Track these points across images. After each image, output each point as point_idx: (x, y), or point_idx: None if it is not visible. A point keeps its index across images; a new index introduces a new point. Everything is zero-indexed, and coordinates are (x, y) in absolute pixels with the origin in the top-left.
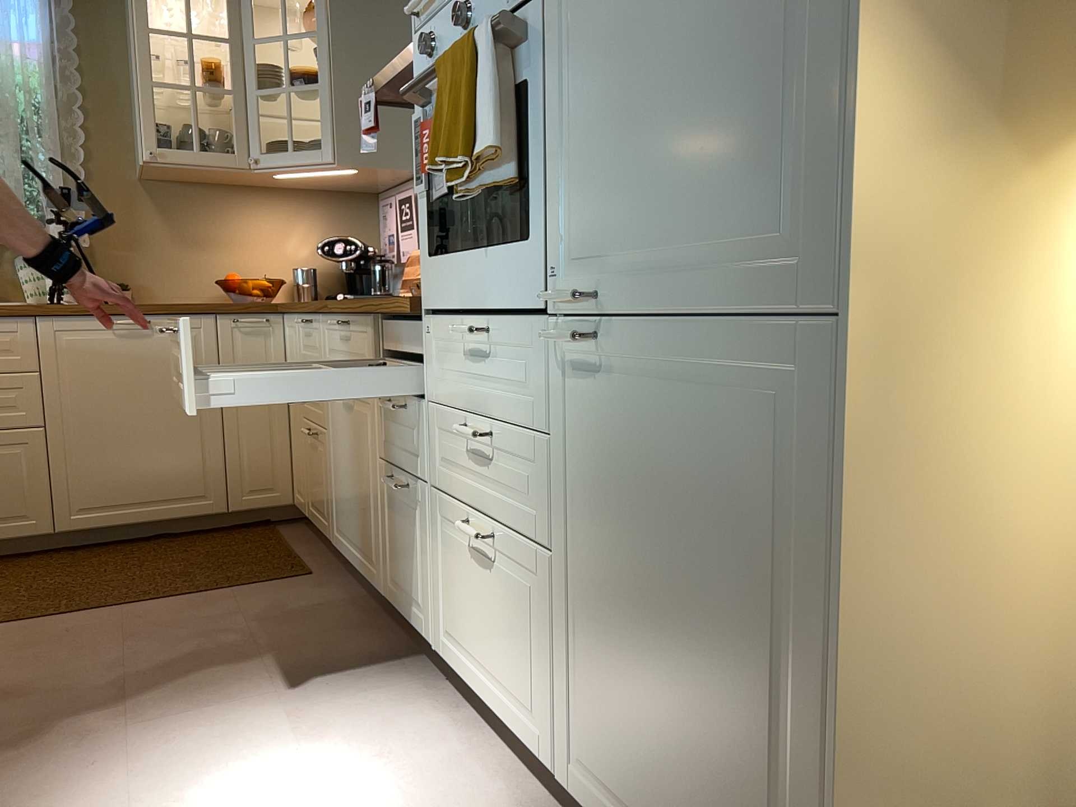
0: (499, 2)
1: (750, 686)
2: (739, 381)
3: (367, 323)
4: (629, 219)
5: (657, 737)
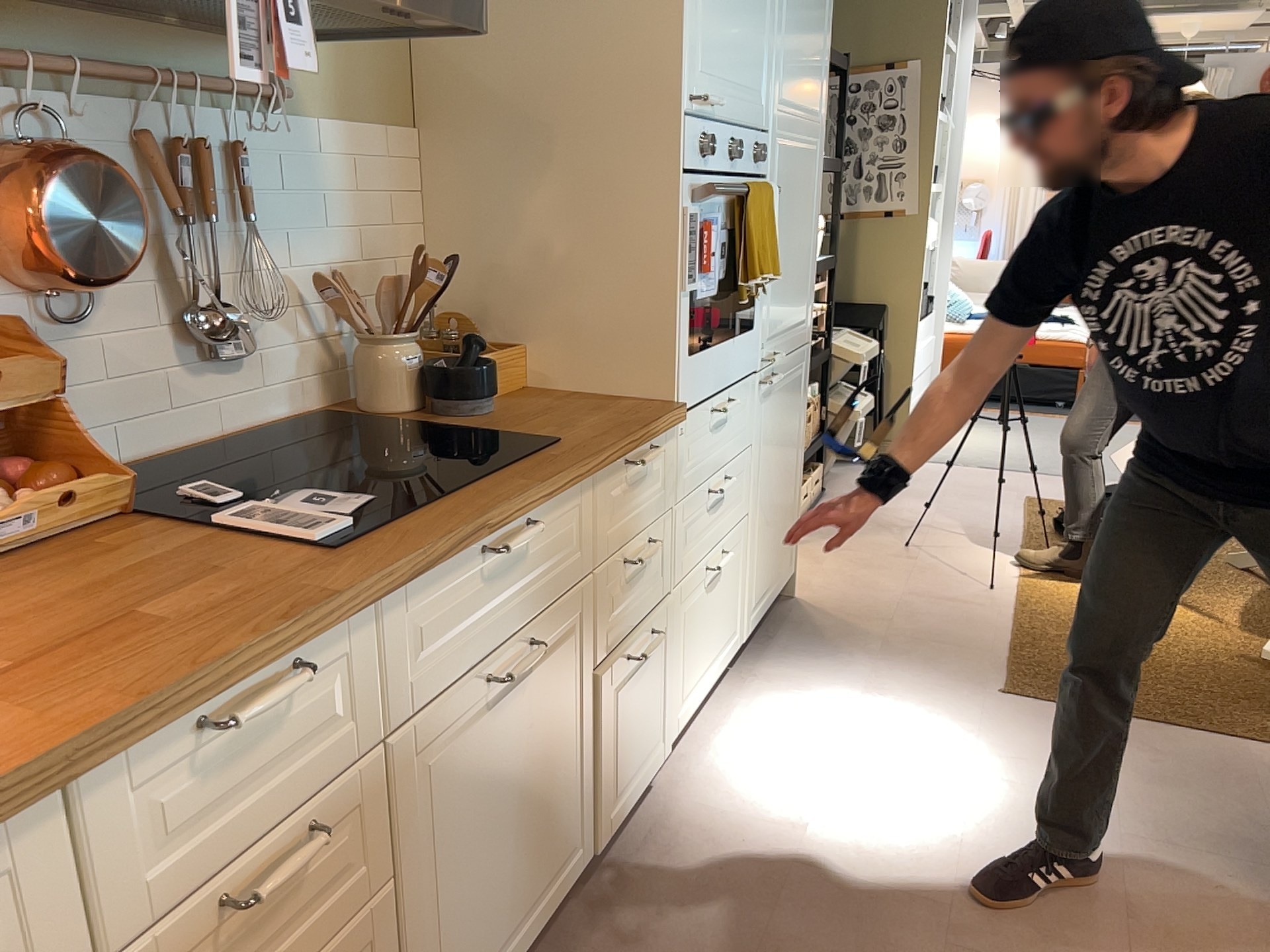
0: (748, 161)
1: (792, 477)
2: (796, 372)
3: (578, 490)
4: (782, 314)
5: (774, 539)
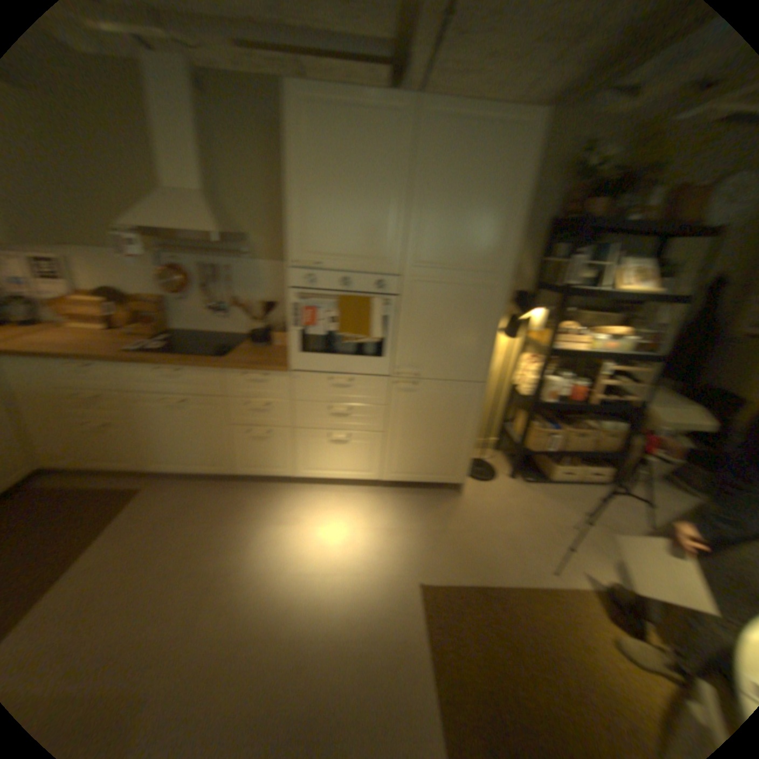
0: (369, 286)
1: (454, 438)
2: (459, 391)
3: (215, 370)
4: (430, 359)
5: (425, 456)
